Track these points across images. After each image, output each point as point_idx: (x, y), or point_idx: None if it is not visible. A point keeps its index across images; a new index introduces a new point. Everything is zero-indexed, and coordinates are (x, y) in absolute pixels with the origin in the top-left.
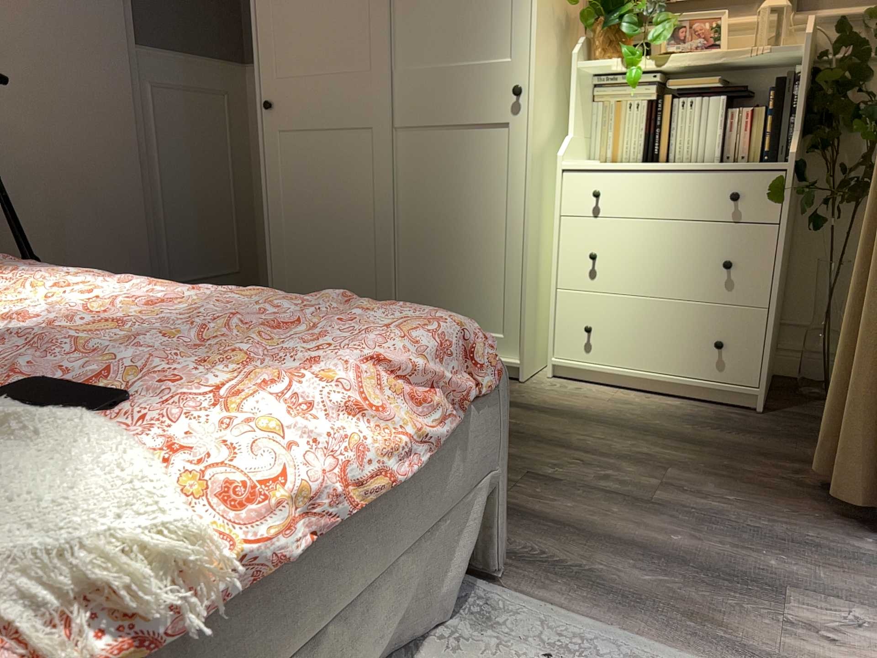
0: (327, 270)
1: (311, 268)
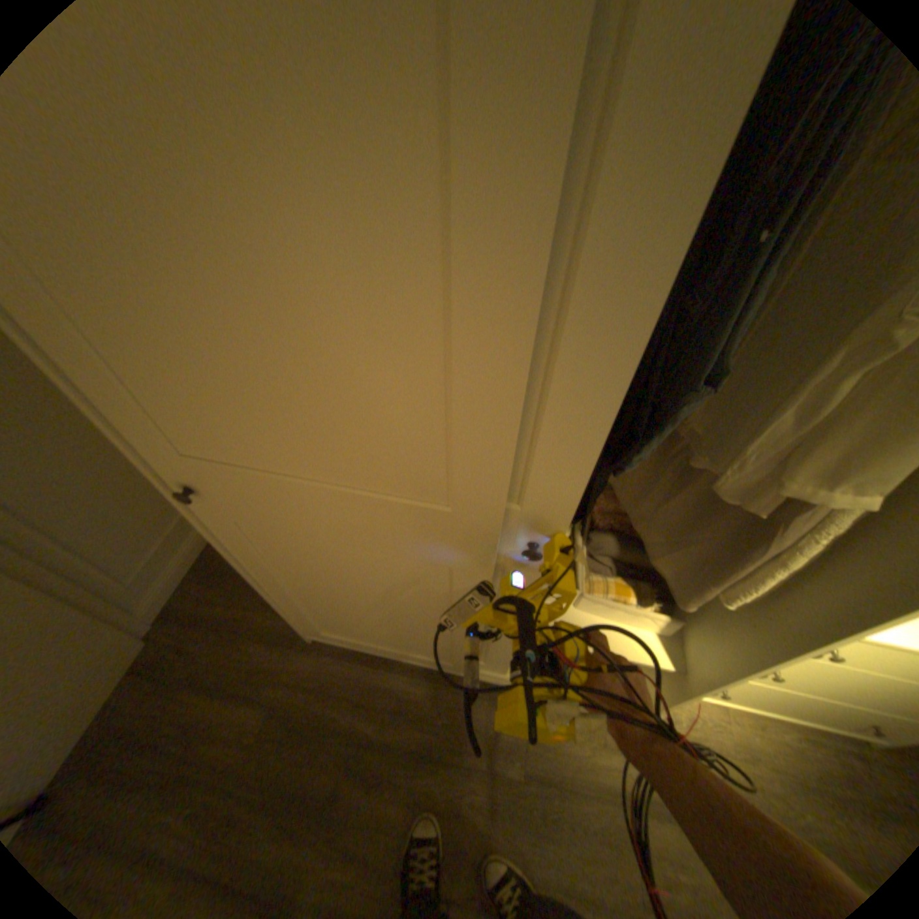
0: (373, 628)
1: (346, 621)
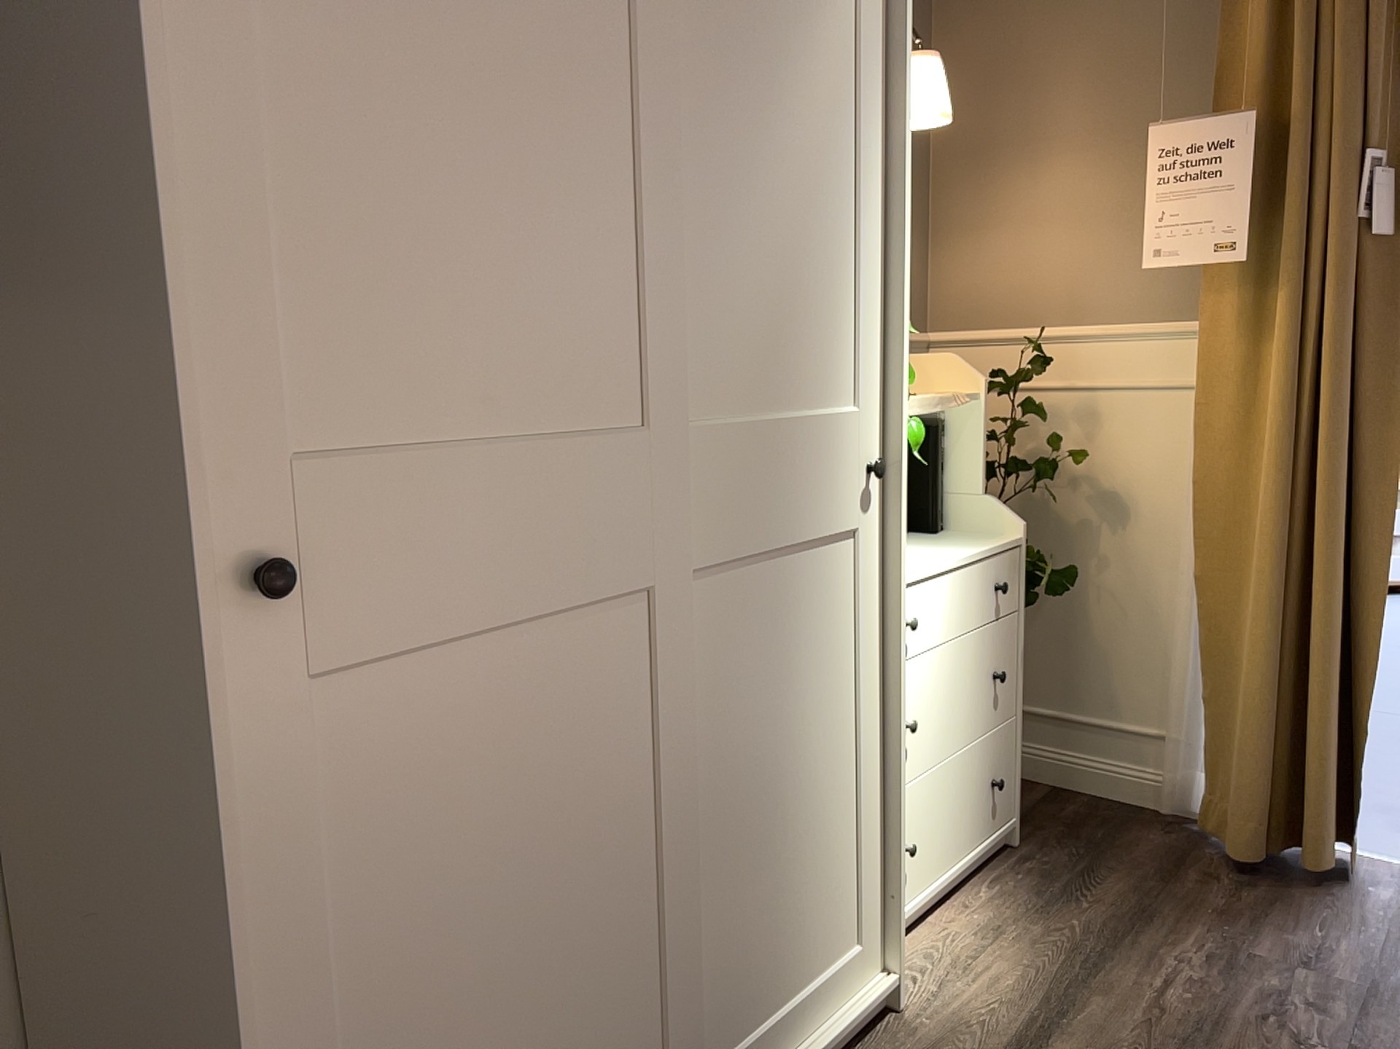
0: None
1: None
